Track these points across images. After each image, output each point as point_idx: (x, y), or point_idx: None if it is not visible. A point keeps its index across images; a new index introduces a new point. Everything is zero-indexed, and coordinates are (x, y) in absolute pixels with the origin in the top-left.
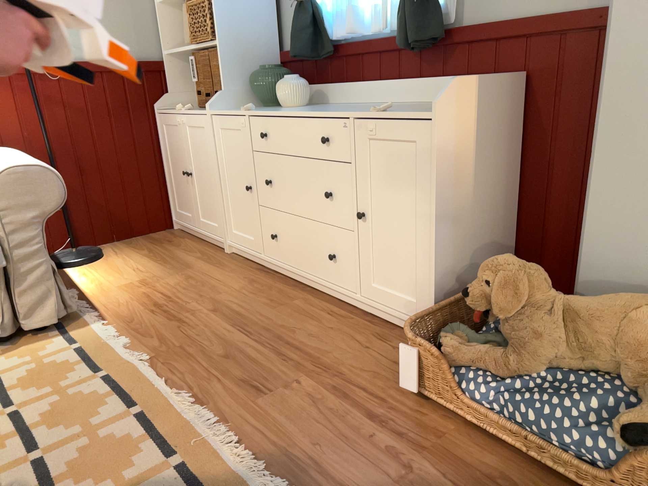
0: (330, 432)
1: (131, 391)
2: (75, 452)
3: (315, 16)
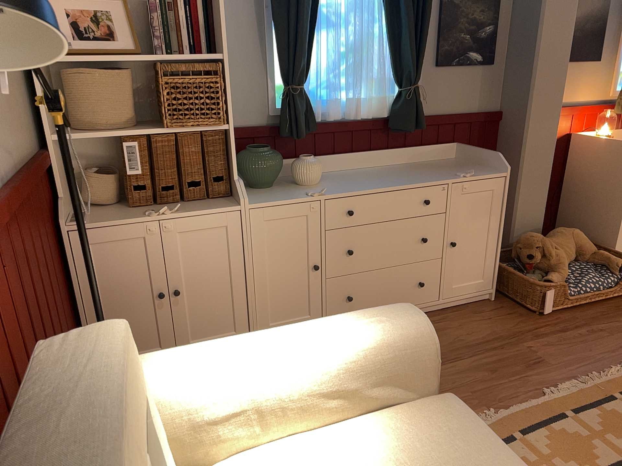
0: (577, 345)
1: (544, 418)
2: (621, 442)
3: (307, 100)
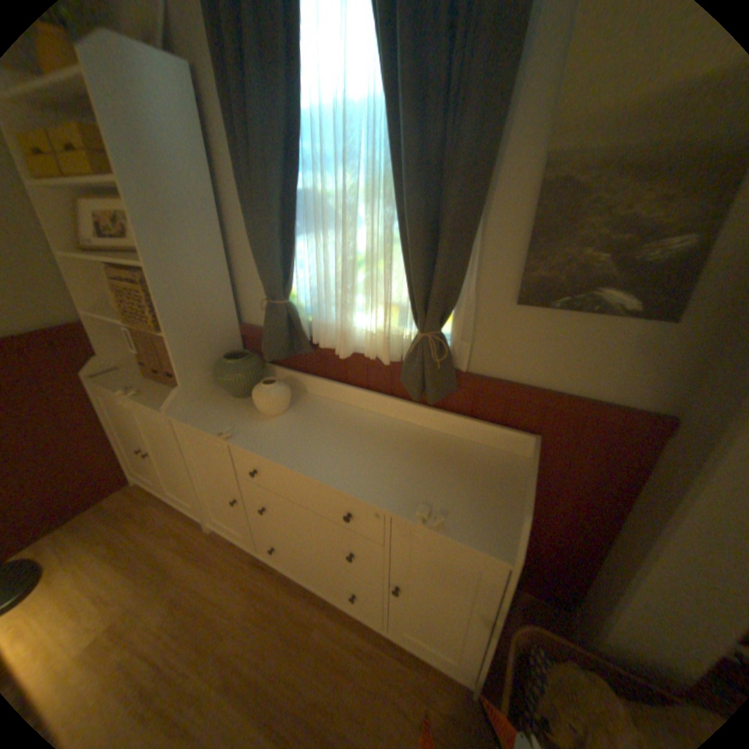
0: None
1: None
2: None
3: (293, 316)
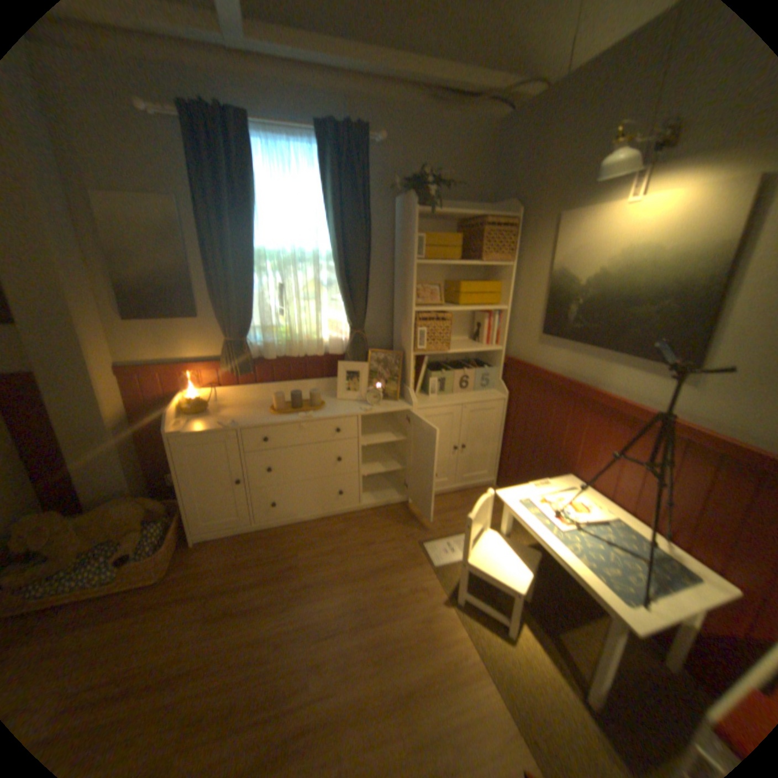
0: None
1: None
2: None
3: None
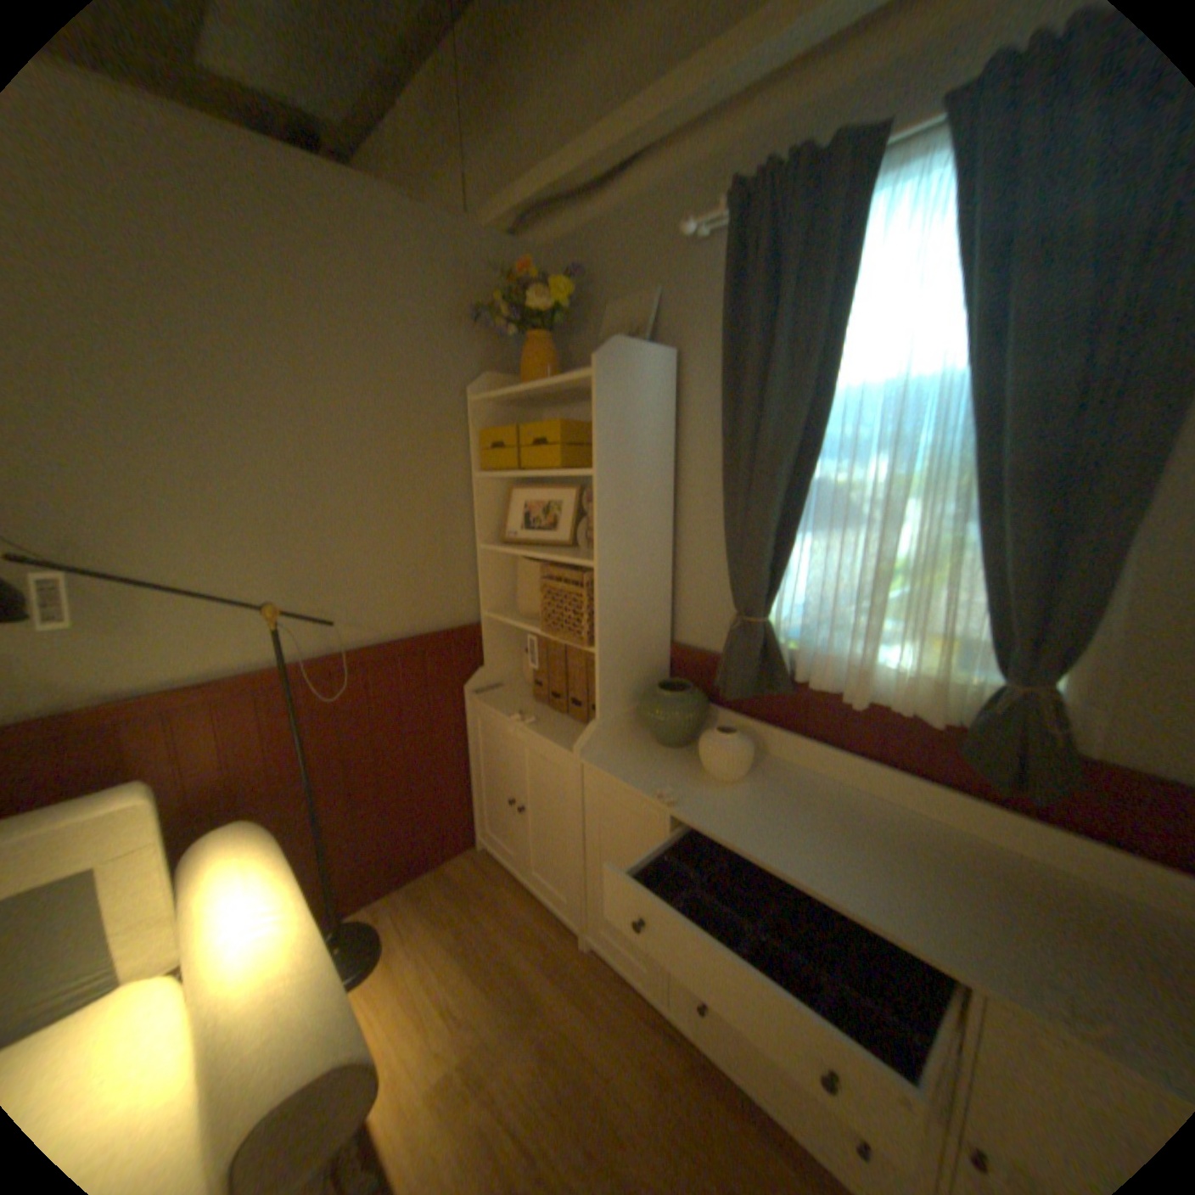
0: None
1: None
2: None
3: (774, 640)
